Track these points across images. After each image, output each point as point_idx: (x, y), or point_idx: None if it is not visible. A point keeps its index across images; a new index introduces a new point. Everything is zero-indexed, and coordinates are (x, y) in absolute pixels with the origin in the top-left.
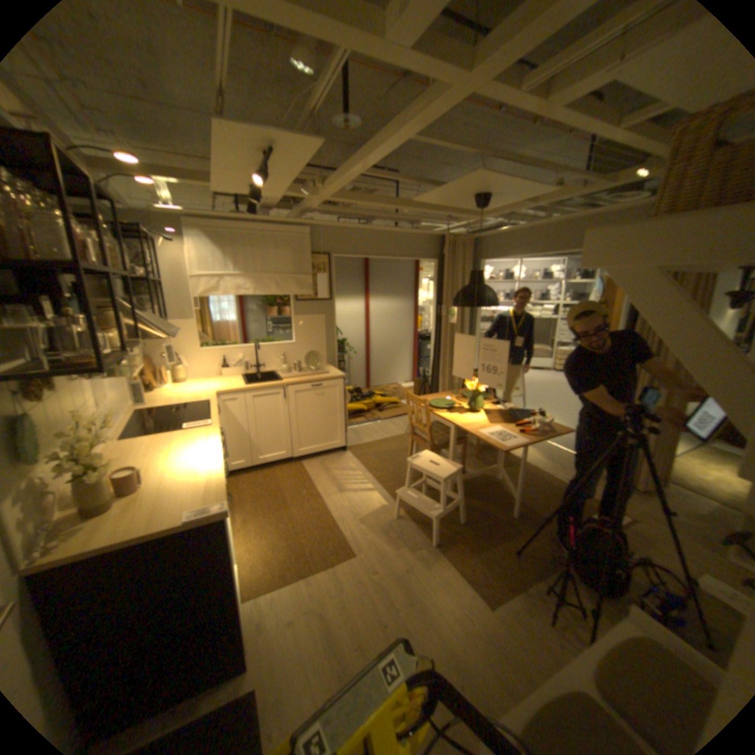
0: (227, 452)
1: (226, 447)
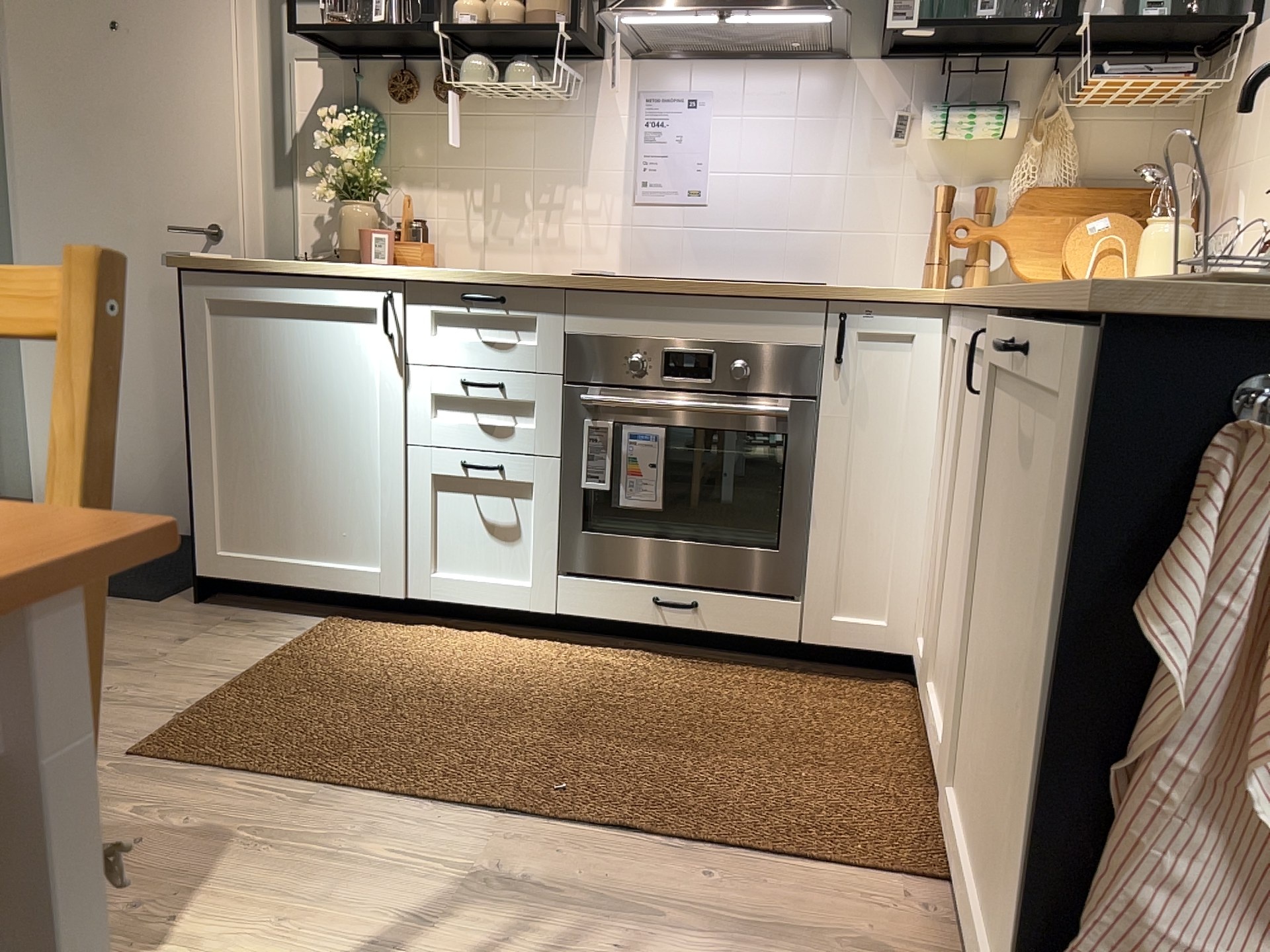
0: (926, 583)
1: (929, 561)
